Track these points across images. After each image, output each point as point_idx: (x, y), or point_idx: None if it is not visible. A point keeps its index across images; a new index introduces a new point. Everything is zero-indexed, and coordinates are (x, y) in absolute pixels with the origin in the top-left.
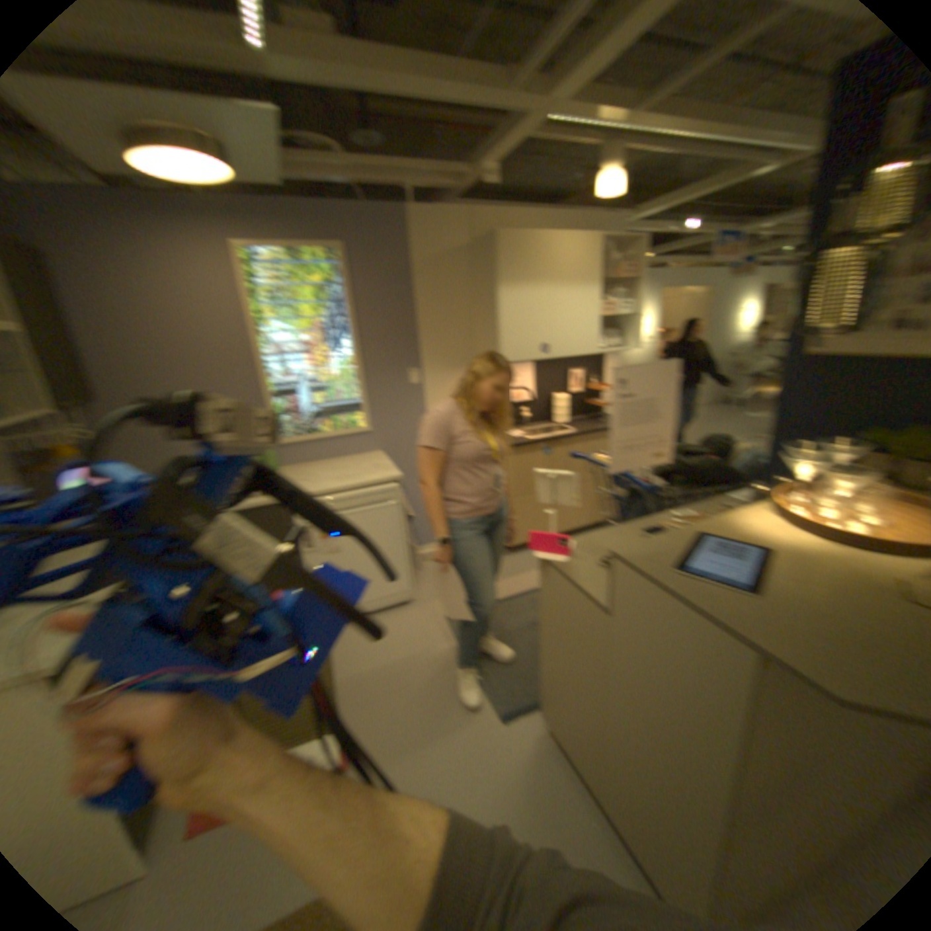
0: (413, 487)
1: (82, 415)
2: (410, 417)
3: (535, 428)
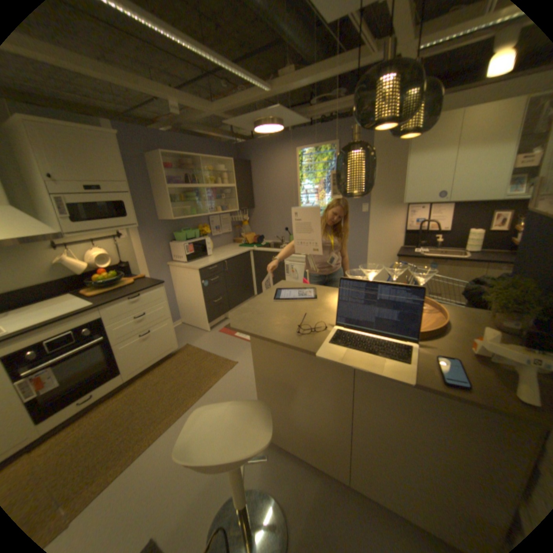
0: (354, 266)
1: (250, 213)
2: (358, 229)
3: (448, 250)
